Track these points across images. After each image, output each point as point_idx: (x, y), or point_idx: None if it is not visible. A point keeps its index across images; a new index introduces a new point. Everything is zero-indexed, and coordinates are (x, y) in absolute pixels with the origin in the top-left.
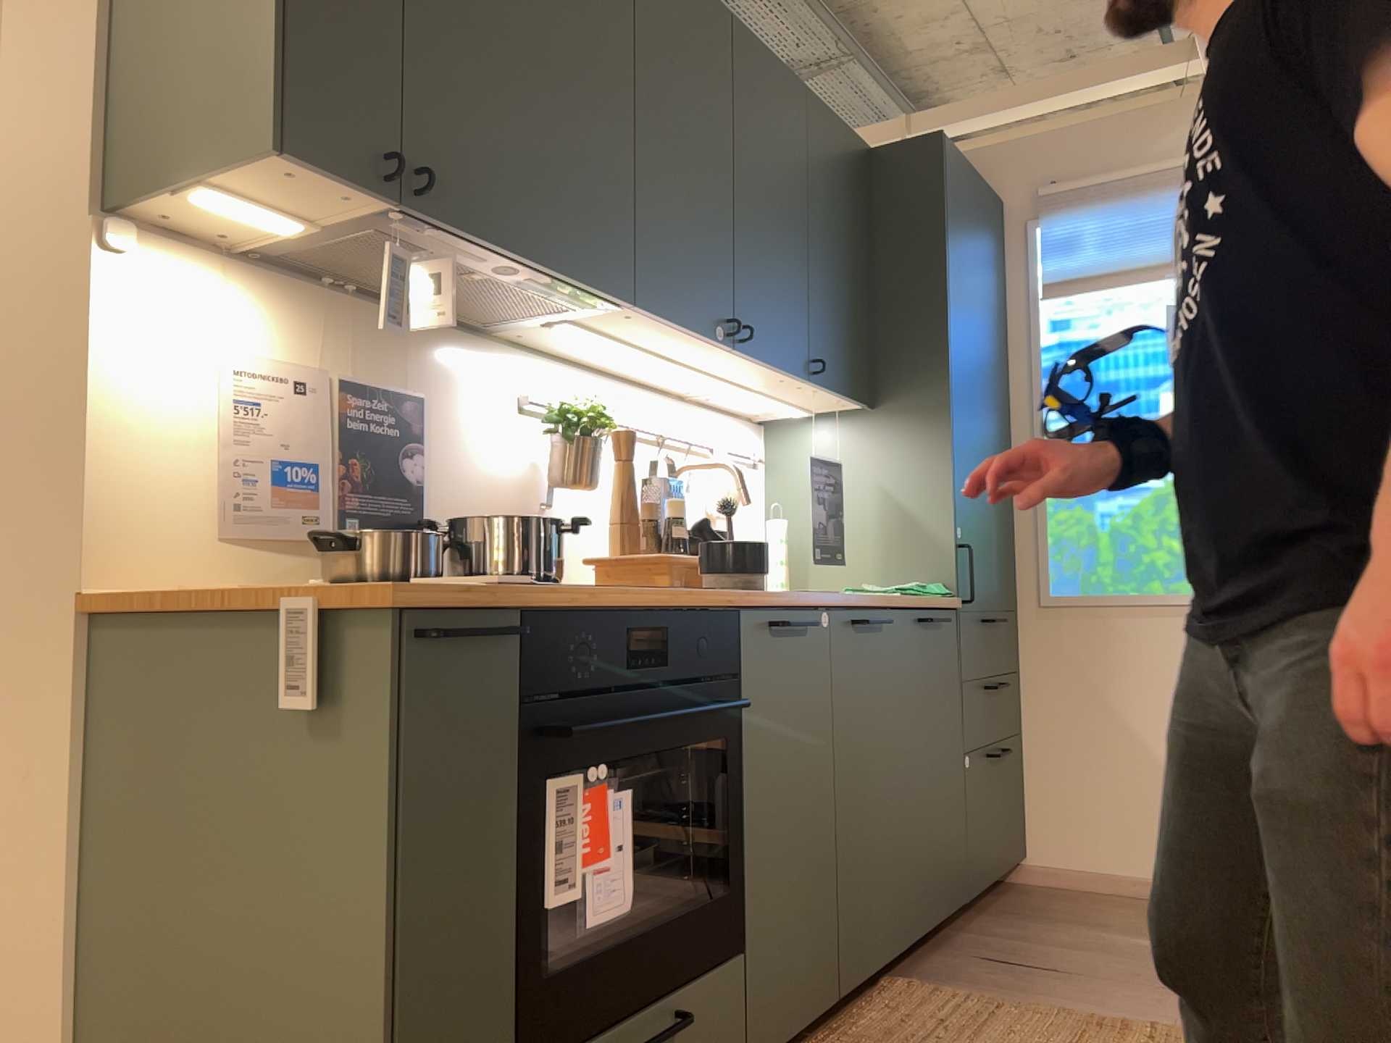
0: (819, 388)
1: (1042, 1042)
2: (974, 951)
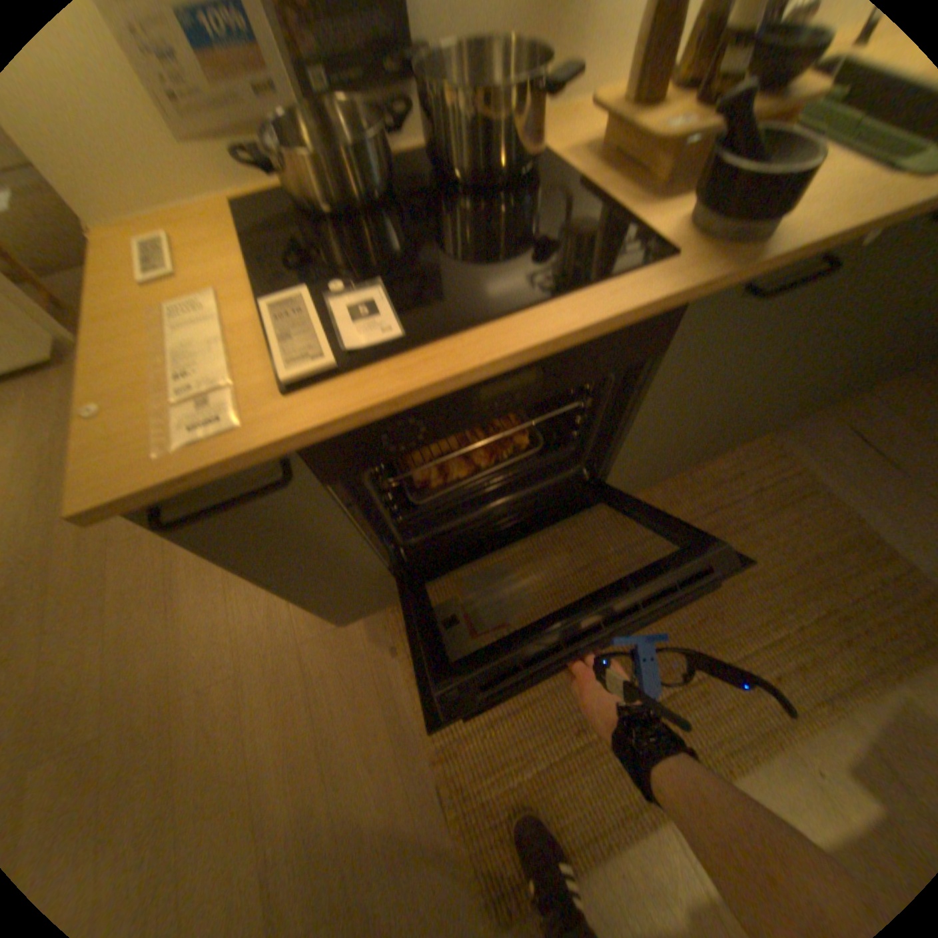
0: None
1: (808, 542)
2: (850, 418)
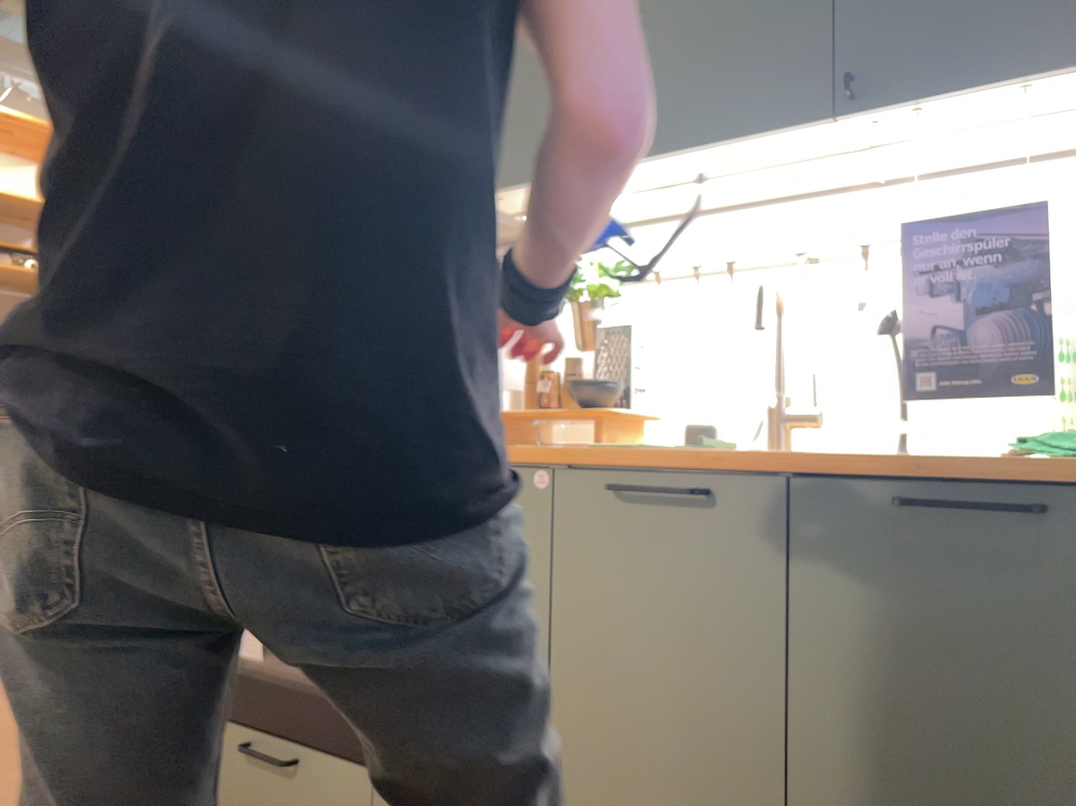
0: (905, 110)
1: None
2: None
